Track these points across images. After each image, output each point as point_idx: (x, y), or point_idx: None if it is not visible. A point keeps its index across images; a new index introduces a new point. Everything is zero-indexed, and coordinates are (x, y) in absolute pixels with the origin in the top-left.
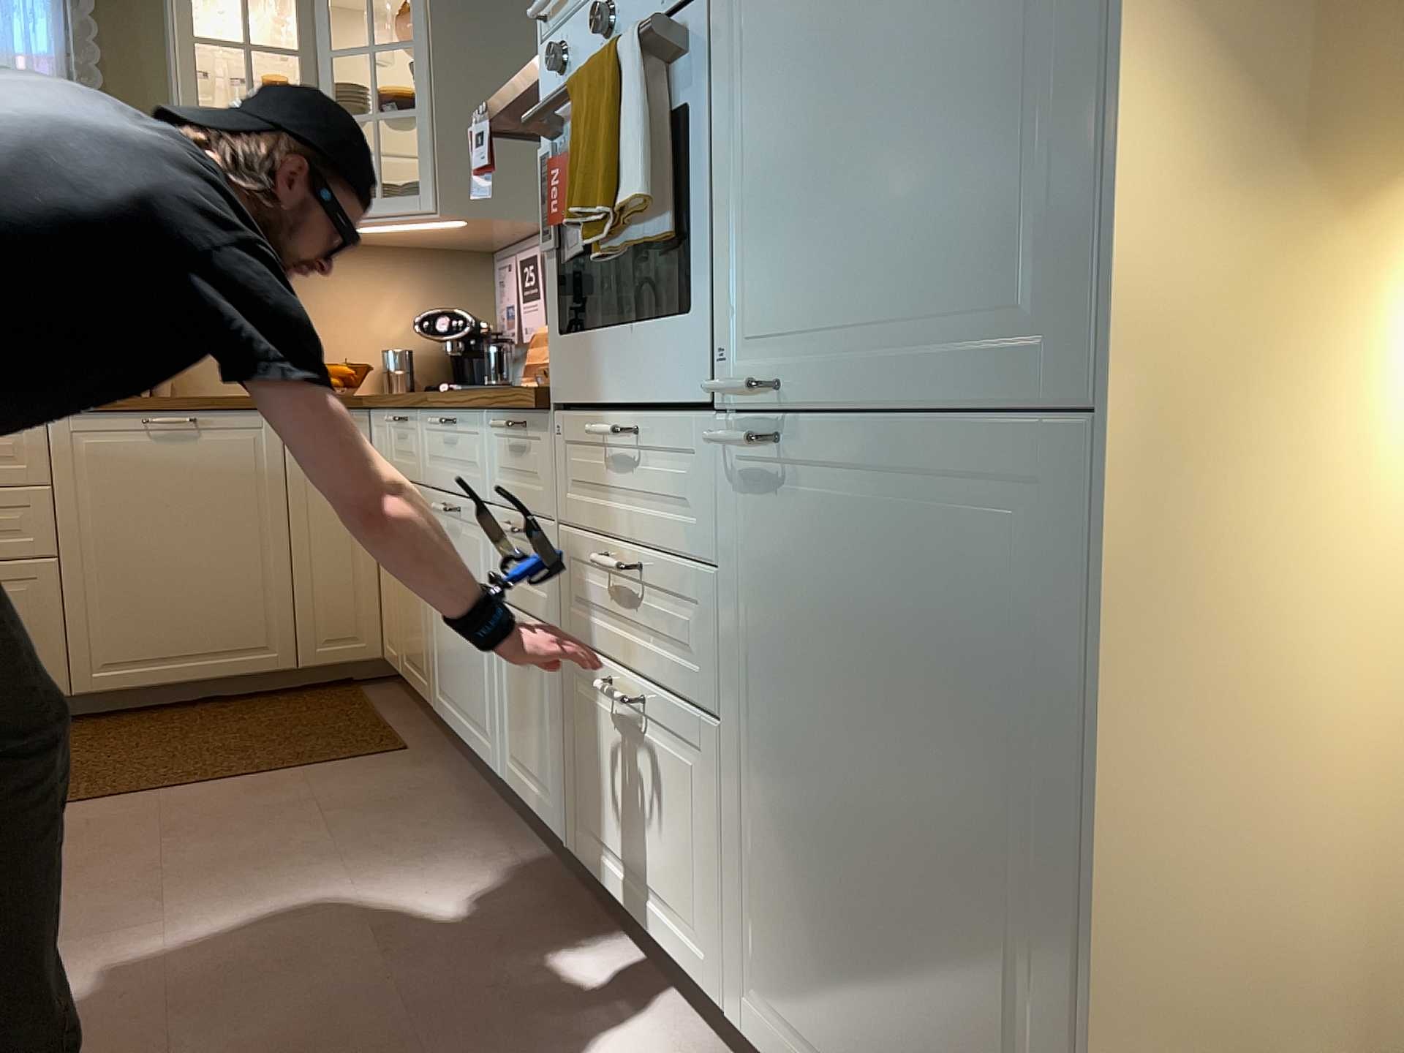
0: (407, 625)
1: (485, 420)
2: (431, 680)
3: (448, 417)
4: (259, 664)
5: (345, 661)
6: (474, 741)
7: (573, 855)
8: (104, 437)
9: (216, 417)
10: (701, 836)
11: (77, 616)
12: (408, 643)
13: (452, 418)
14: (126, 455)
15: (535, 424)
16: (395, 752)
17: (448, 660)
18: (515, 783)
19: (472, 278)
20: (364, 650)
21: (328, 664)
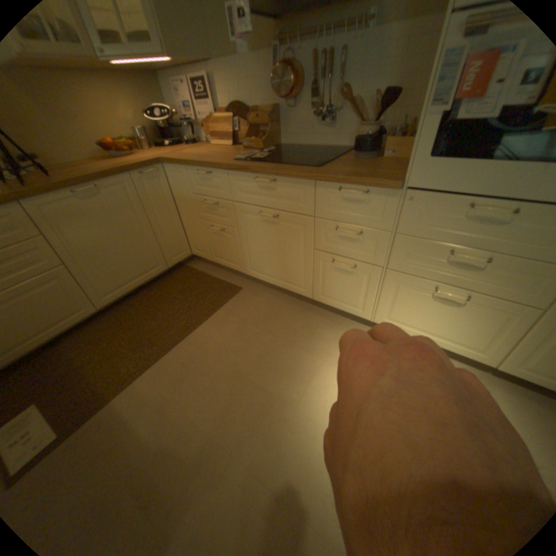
0: (217, 247)
1: (315, 183)
2: (242, 265)
3: (265, 177)
4: (156, 271)
5: (181, 259)
6: (286, 286)
7: (374, 322)
8: (54, 204)
9: (102, 180)
10: (497, 331)
11: (84, 283)
12: (218, 252)
13: (271, 178)
14: (70, 209)
15: (379, 192)
16: (239, 290)
17: (261, 262)
18: (326, 300)
19: (150, 84)
20: (186, 254)
21: (177, 262)
